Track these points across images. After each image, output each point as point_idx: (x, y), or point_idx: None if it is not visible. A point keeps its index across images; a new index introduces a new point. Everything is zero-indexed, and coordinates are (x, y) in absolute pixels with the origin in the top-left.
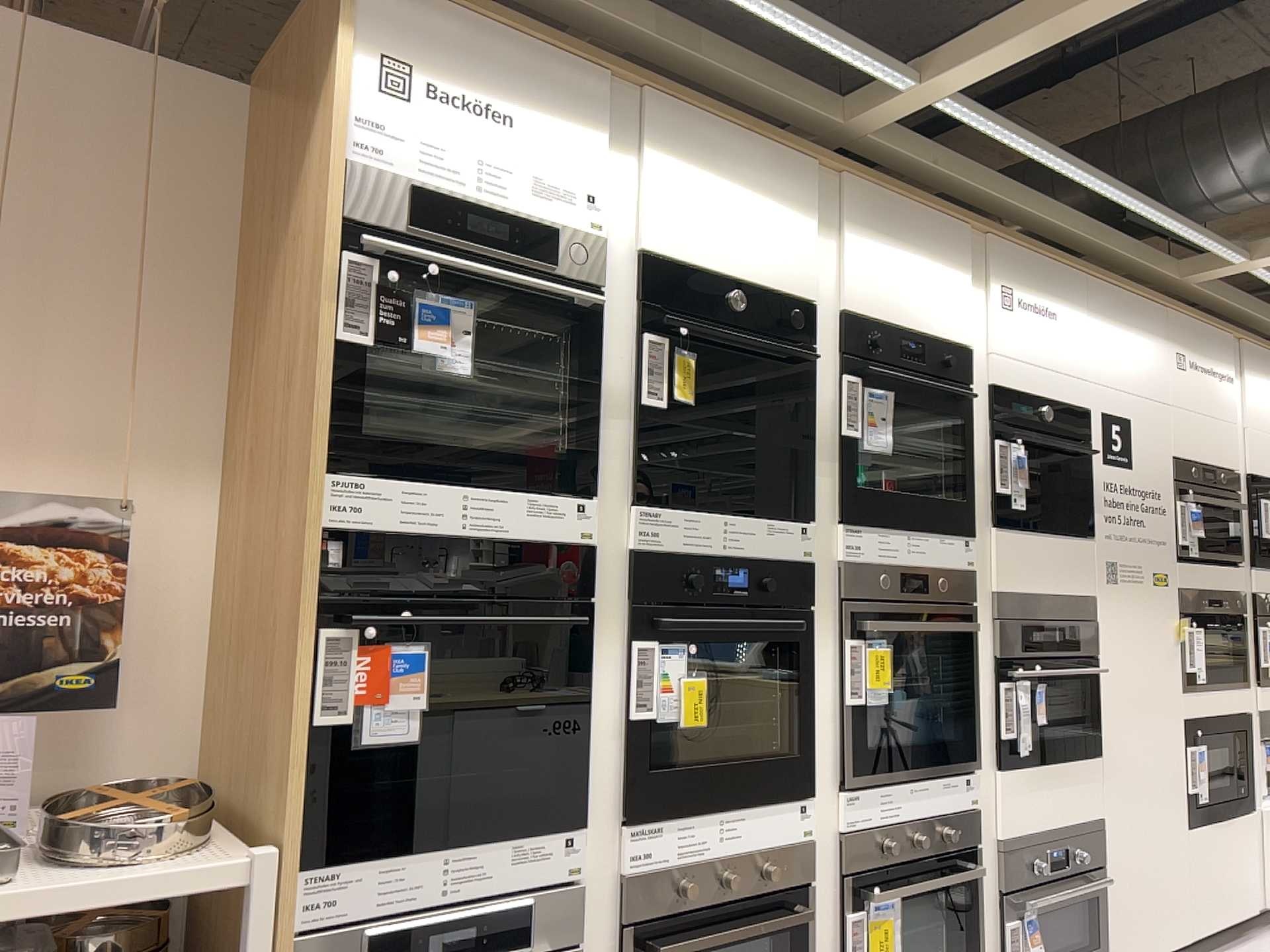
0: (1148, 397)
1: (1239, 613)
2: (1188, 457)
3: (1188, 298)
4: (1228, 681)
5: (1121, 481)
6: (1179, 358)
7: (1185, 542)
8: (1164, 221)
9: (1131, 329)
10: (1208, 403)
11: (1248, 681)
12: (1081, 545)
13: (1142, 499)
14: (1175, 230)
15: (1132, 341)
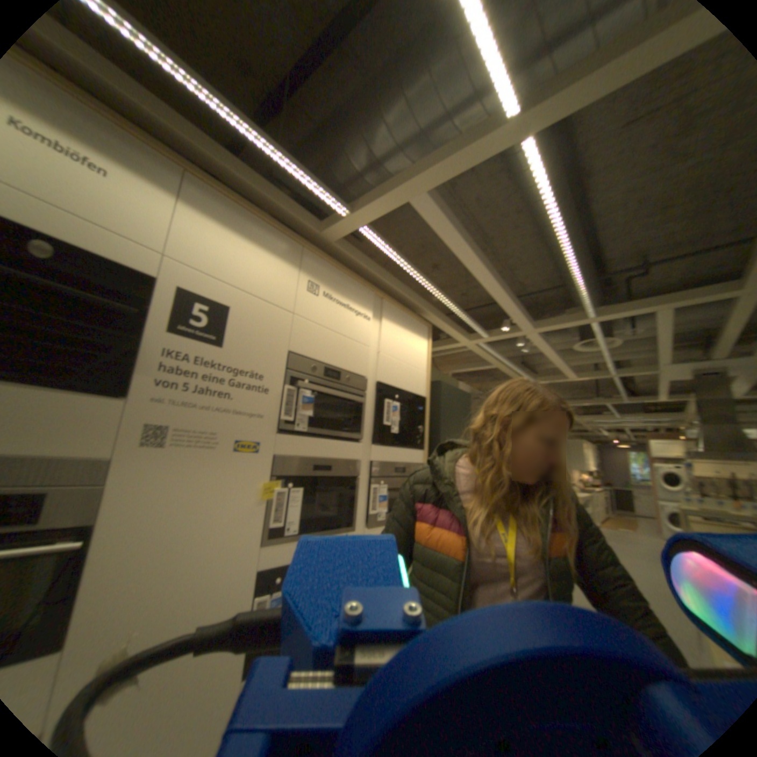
0: (264, 299)
1: (355, 476)
2: (311, 357)
3: (341, 259)
4: (331, 530)
5: (200, 355)
6: (313, 286)
7: (293, 419)
8: (227, 110)
9: (252, 242)
10: (343, 326)
11: (359, 526)
12: (90, 404)
13: (235, 376)
14: (263, 146)
15: (250, 251)
